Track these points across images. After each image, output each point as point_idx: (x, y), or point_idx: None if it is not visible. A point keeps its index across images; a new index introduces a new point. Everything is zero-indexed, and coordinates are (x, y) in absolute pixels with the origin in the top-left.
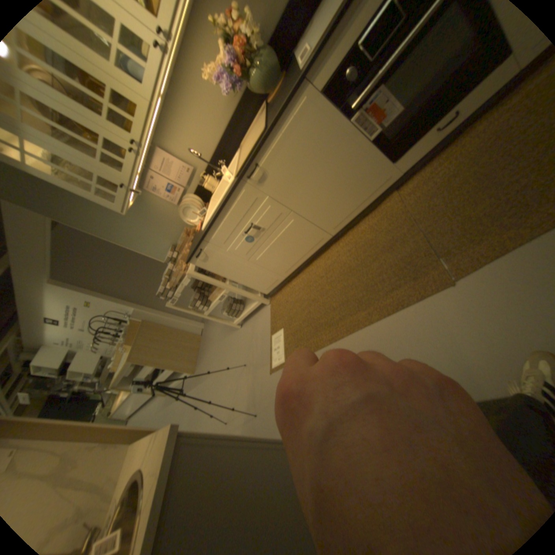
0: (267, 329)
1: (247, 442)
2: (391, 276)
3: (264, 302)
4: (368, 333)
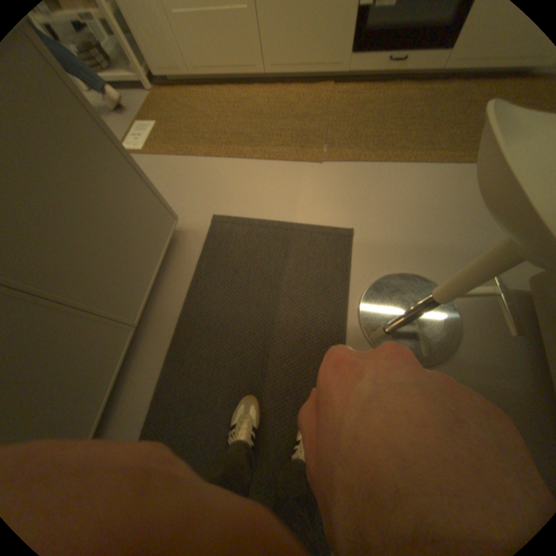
0: (129, 112)
1: (101, 125)
2: (287, 136)
3: (141, 81)
4: (243, 163)
